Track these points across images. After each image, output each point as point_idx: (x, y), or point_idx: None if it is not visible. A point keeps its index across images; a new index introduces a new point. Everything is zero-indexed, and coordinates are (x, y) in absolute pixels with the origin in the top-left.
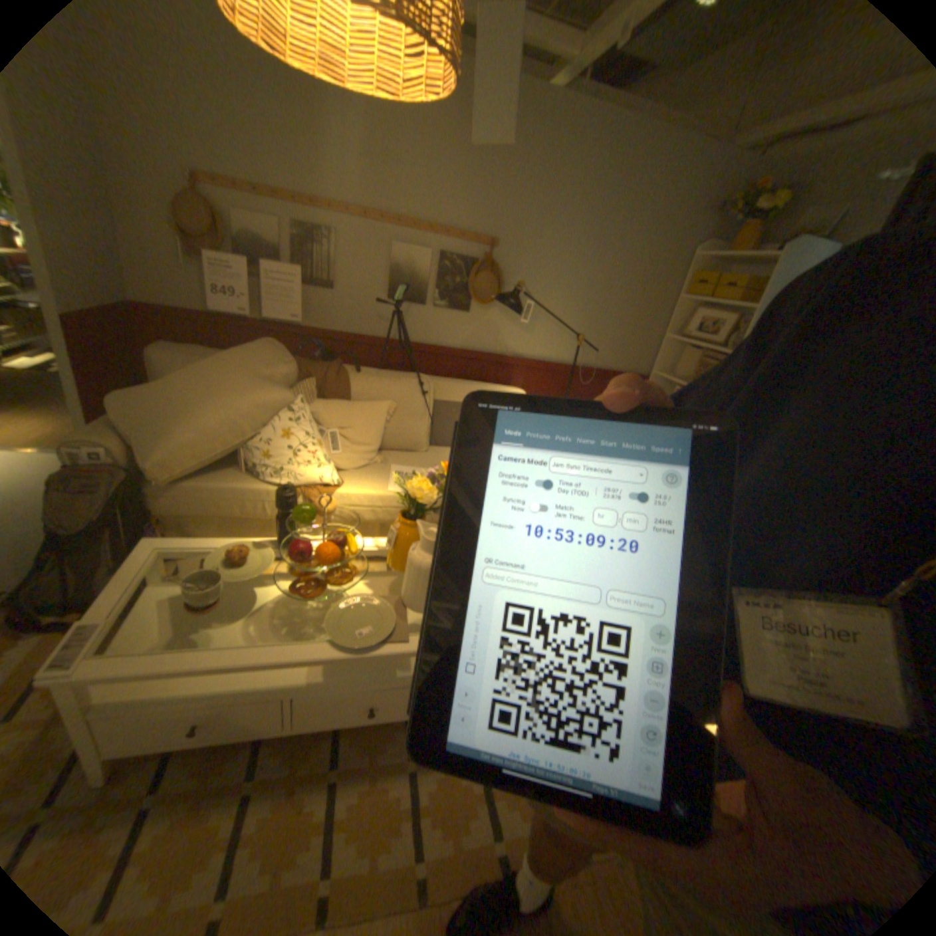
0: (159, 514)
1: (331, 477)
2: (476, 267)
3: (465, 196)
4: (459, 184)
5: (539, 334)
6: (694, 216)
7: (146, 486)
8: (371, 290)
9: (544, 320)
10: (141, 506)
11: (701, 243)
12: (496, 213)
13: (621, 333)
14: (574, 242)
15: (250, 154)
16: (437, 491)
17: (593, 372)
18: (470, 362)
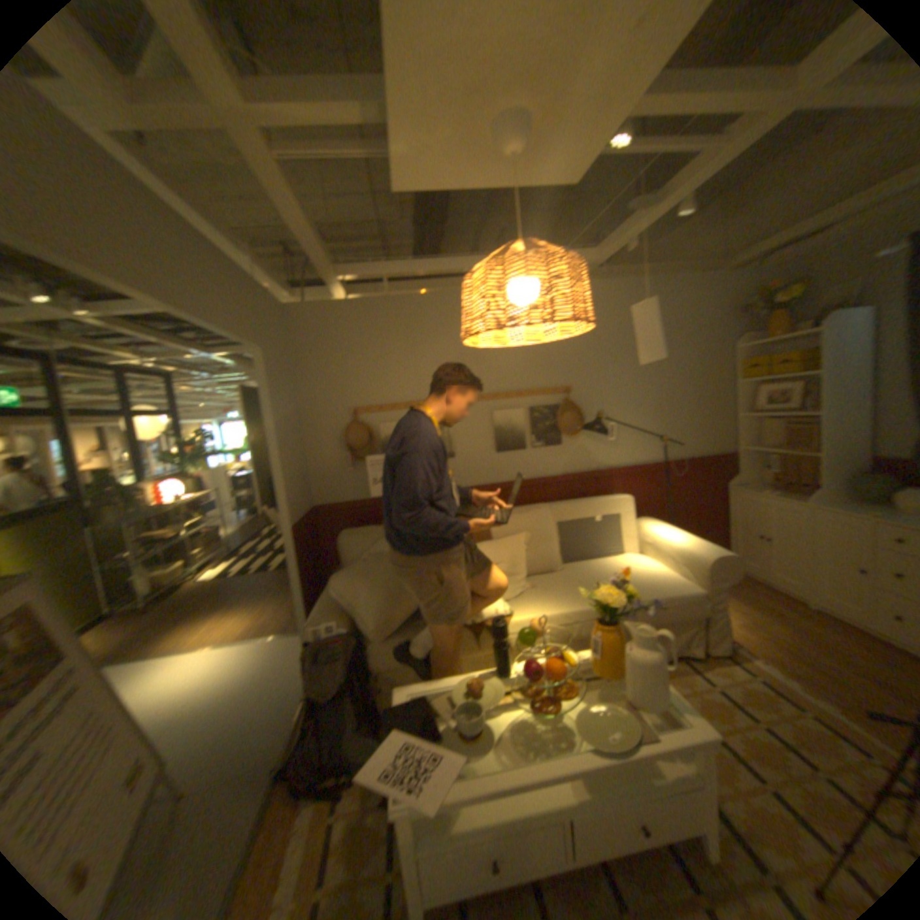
0: (377, 671)
1: (504, 608)
2: (560, 410)
3: (539, 366)
4: (532, 360)
5: (625, 445)
6: (722, 323)
7: (367, 647)
8: (483, 450)
9: (626, 433)
10: (364, 666)
11: (738, 338)
12: (564, 370)
13: (697, 425)
14: (631, 370)
15: (390, 387)
16: (617, 597)
17: (684, 463)
18: (573, 483)
